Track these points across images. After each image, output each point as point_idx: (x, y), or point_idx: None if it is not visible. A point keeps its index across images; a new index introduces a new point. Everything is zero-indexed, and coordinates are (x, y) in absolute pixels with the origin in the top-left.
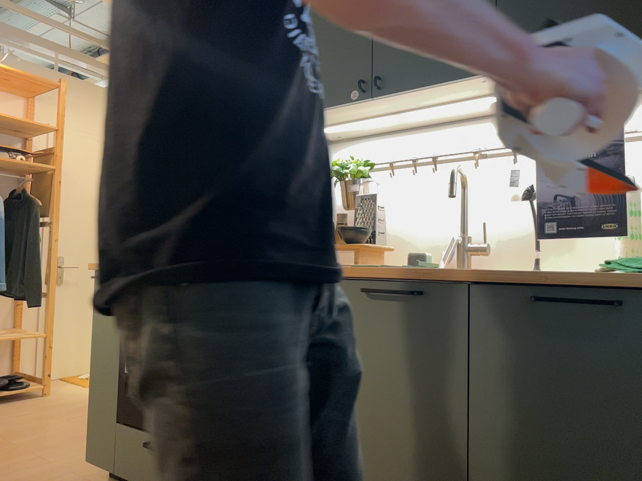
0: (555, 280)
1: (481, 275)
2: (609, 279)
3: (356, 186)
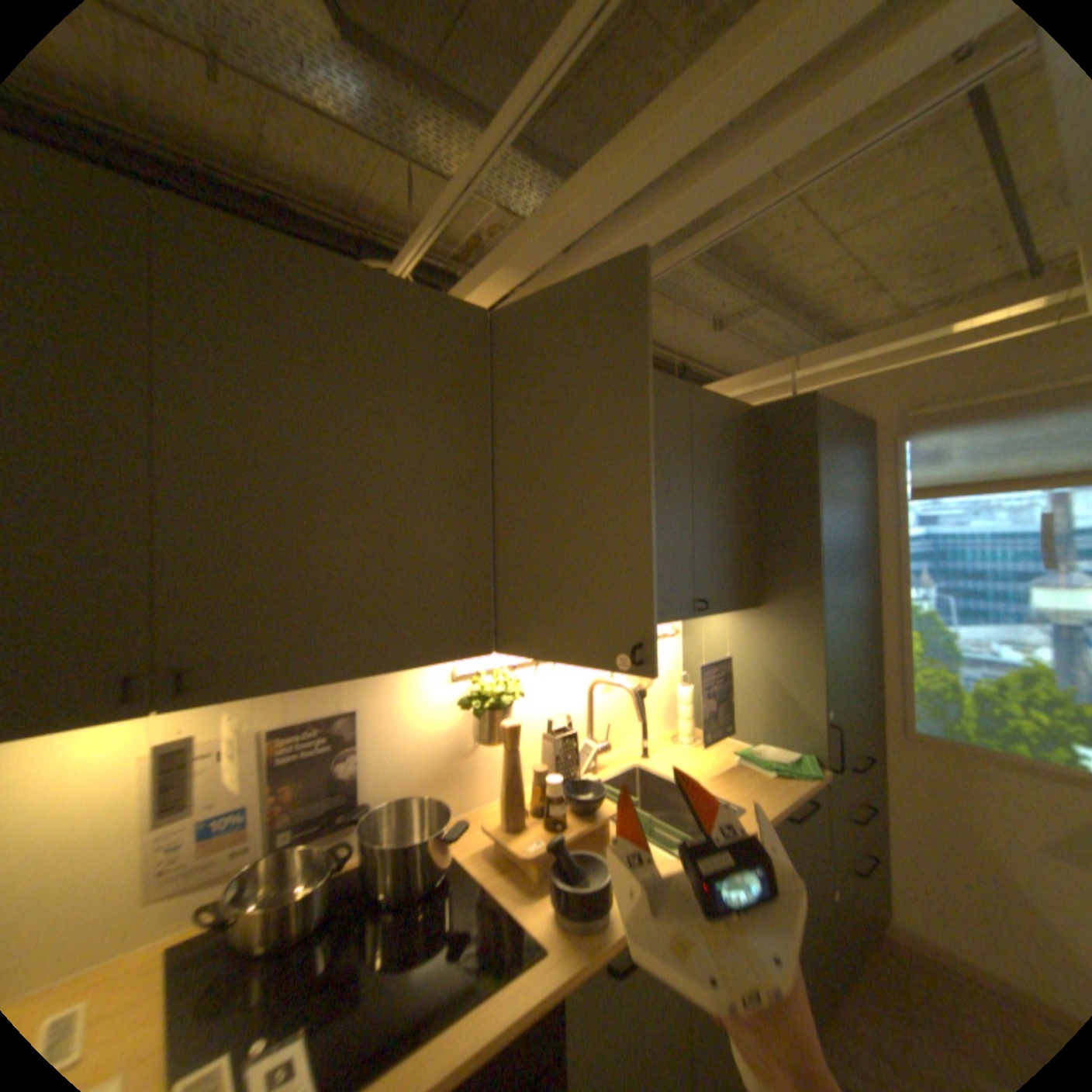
0: (799, 804)
1: (778, 821)
2: (814, 793)
3: (512, 714)
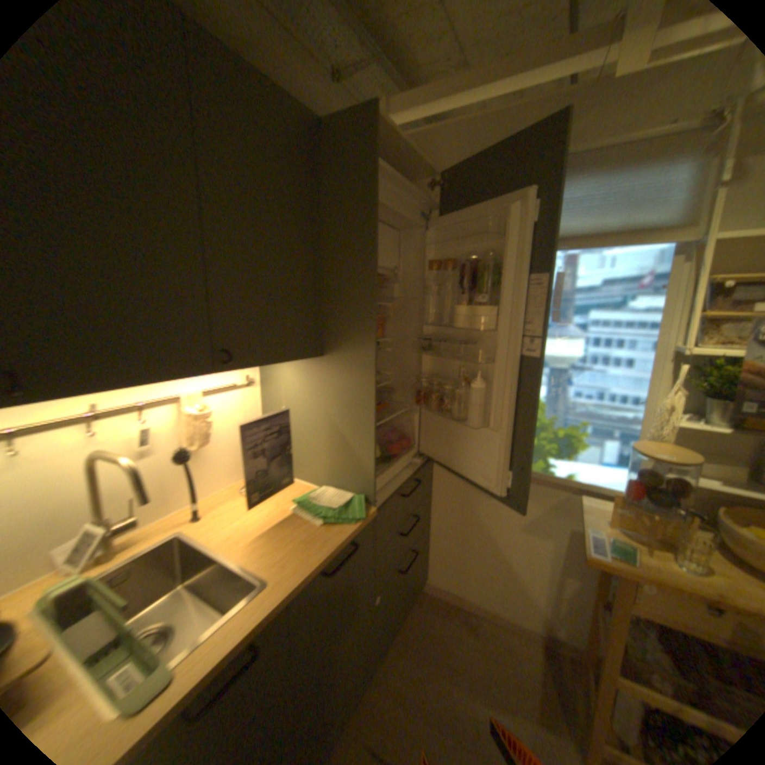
0: (332, 557)
1: (299, 591)
2: (352, 538)
3: None
